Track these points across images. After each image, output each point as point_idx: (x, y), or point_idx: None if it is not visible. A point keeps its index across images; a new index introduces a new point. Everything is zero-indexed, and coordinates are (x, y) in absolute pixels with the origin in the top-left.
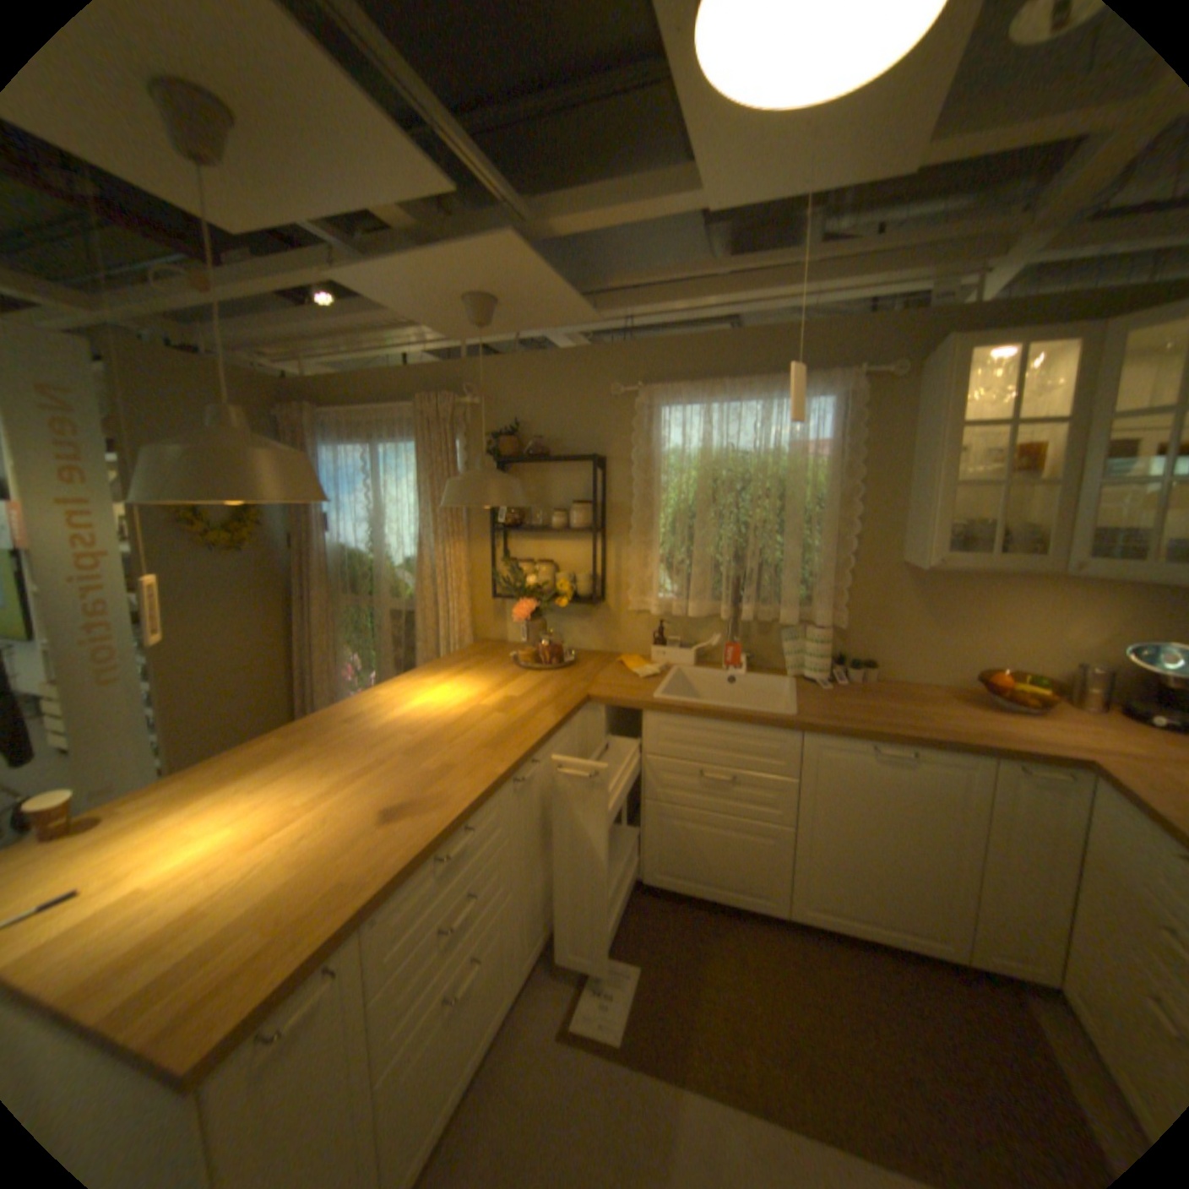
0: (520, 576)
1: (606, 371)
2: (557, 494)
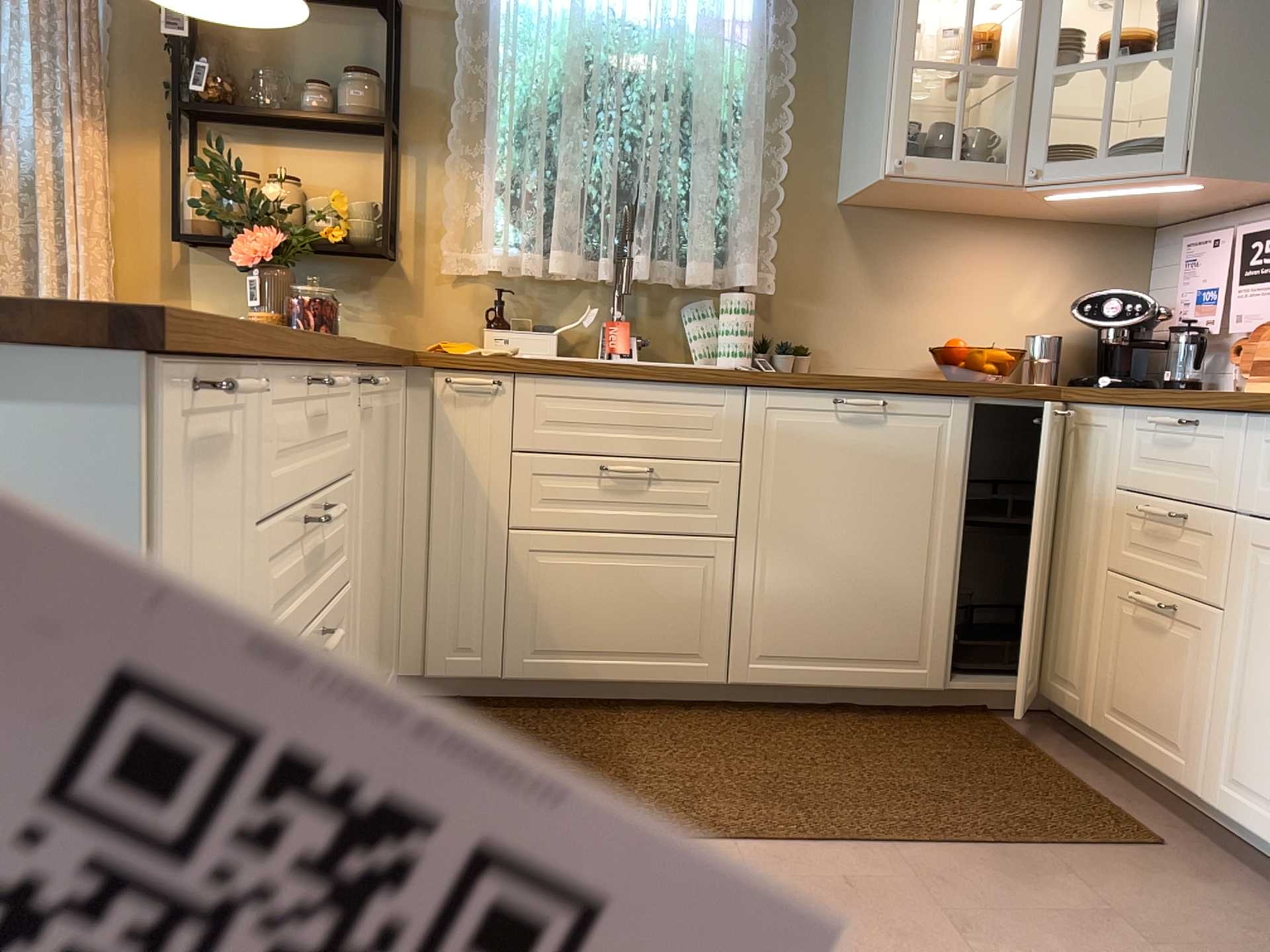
0: (246, 191)
1: None
2: (310, 64)
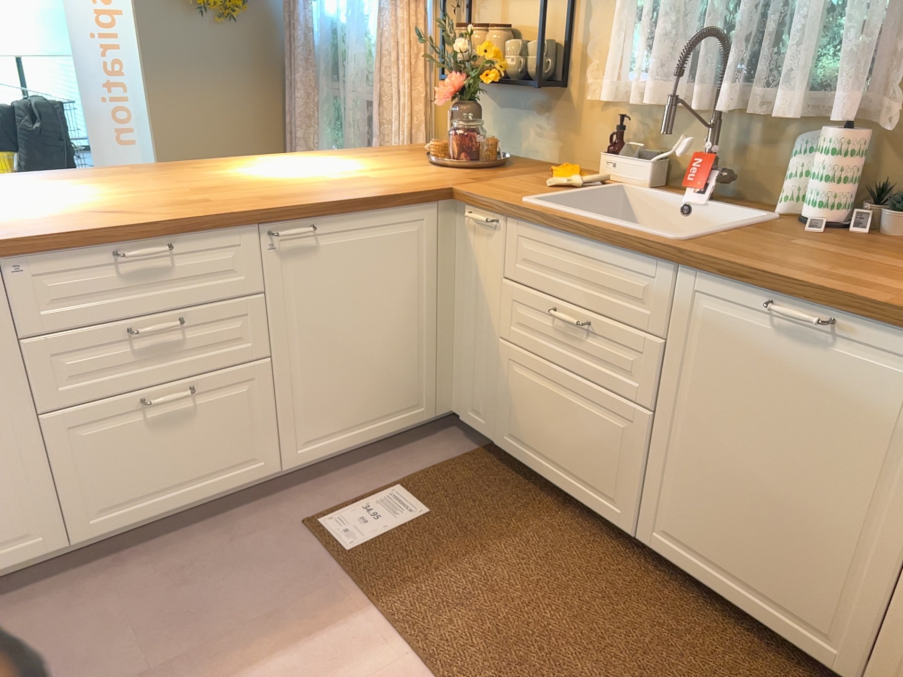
0: (454, 44)
1: None
2: None
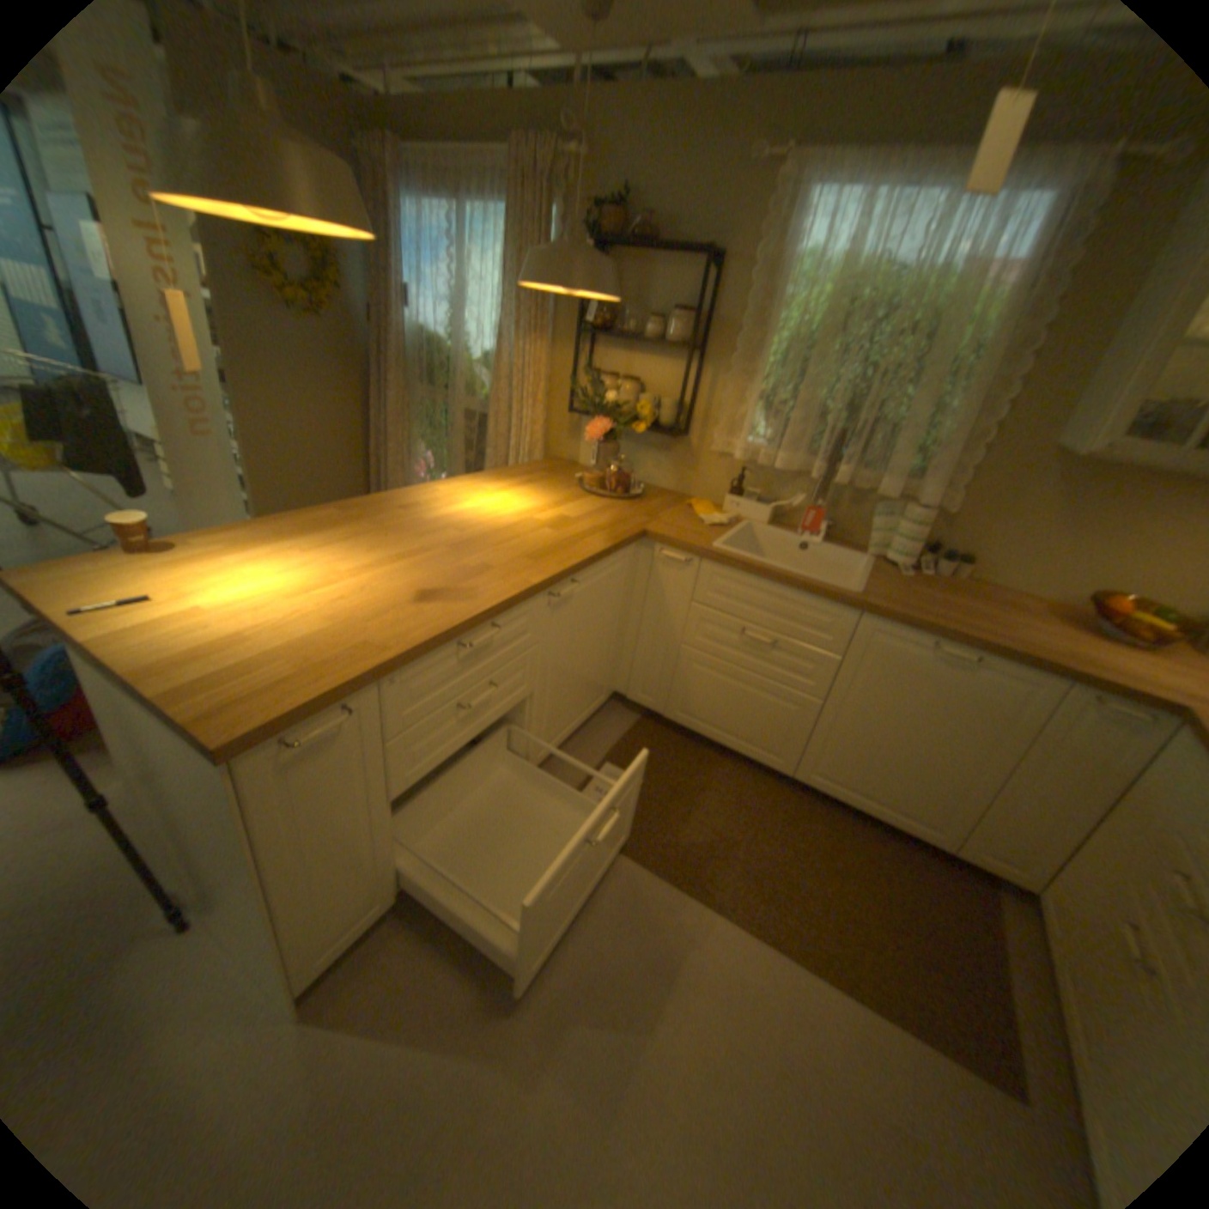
0: (598, 392)
1: (750, 122)
2: (658, 296)
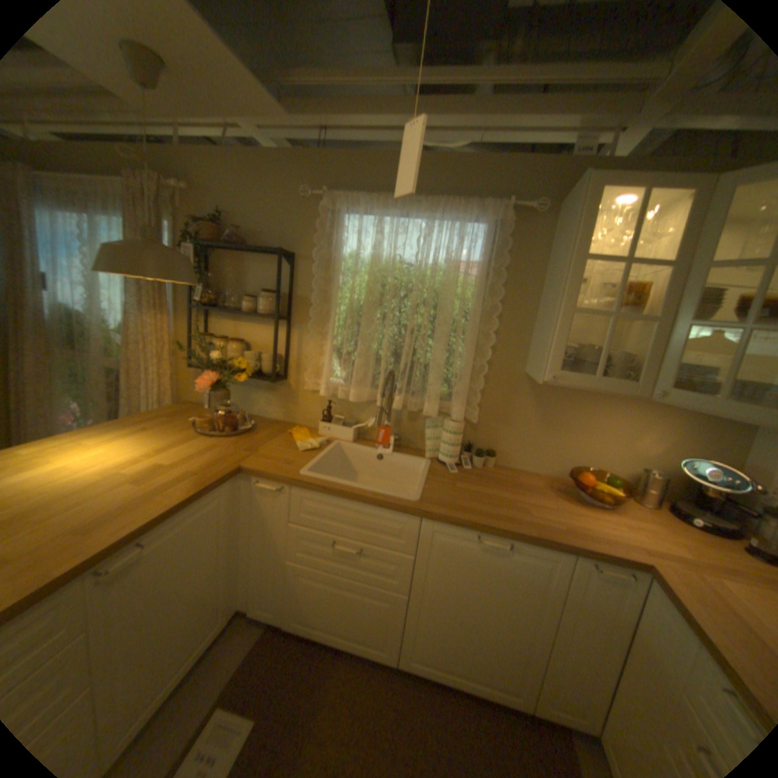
0: (207, 350)
1: (298, 174)
2: (251, 282)
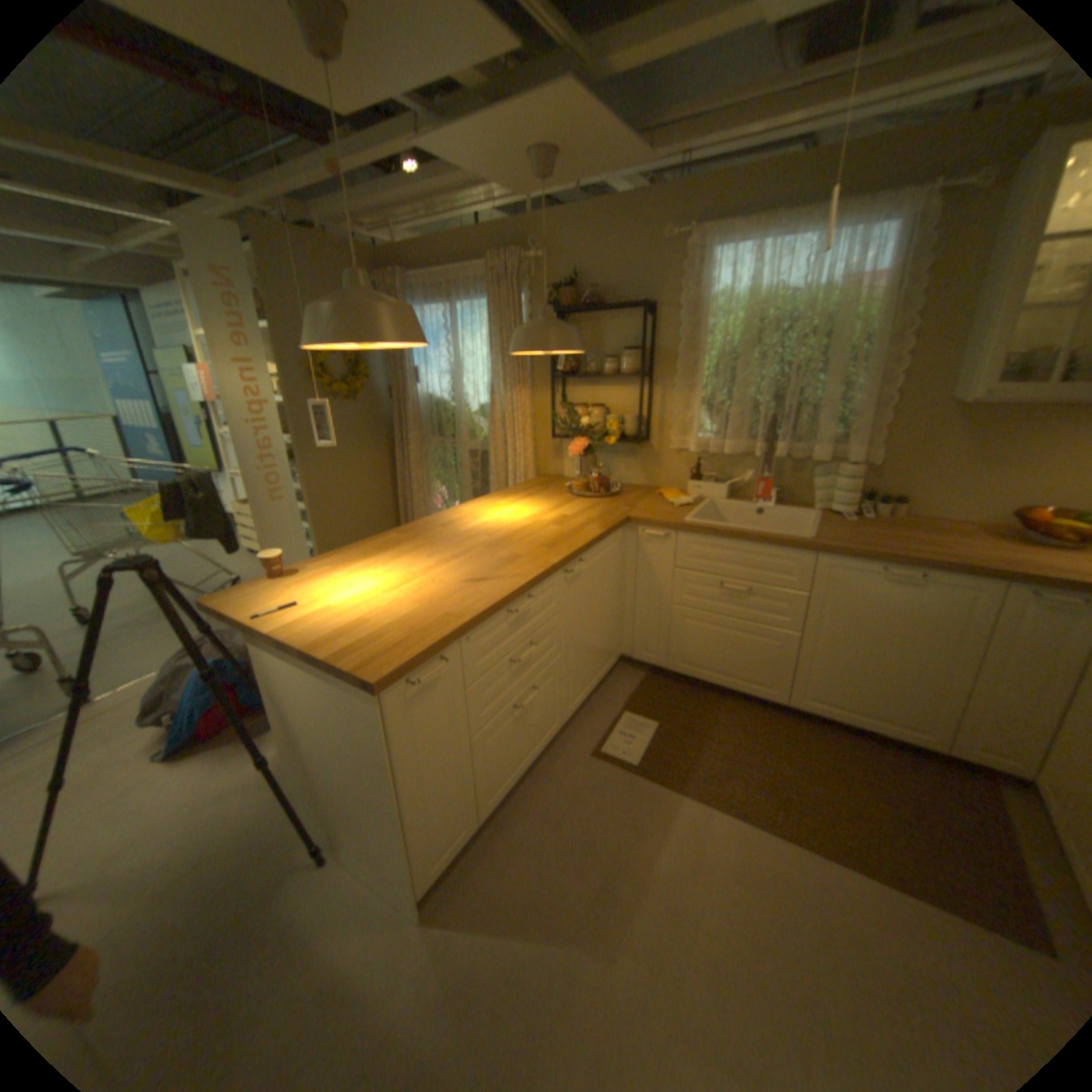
0: (574, 418)
1: (660, 213)
2: (610, 341)
